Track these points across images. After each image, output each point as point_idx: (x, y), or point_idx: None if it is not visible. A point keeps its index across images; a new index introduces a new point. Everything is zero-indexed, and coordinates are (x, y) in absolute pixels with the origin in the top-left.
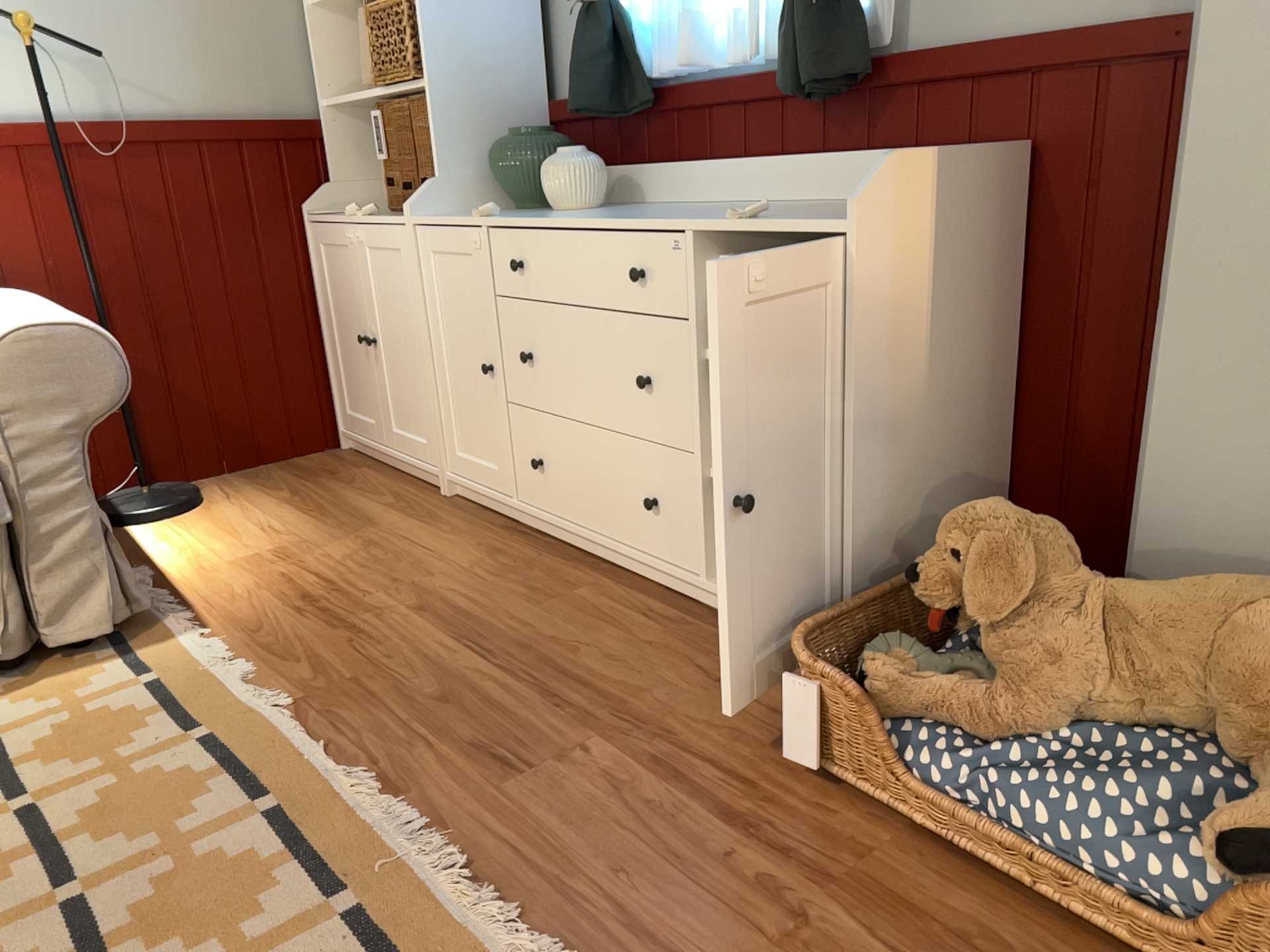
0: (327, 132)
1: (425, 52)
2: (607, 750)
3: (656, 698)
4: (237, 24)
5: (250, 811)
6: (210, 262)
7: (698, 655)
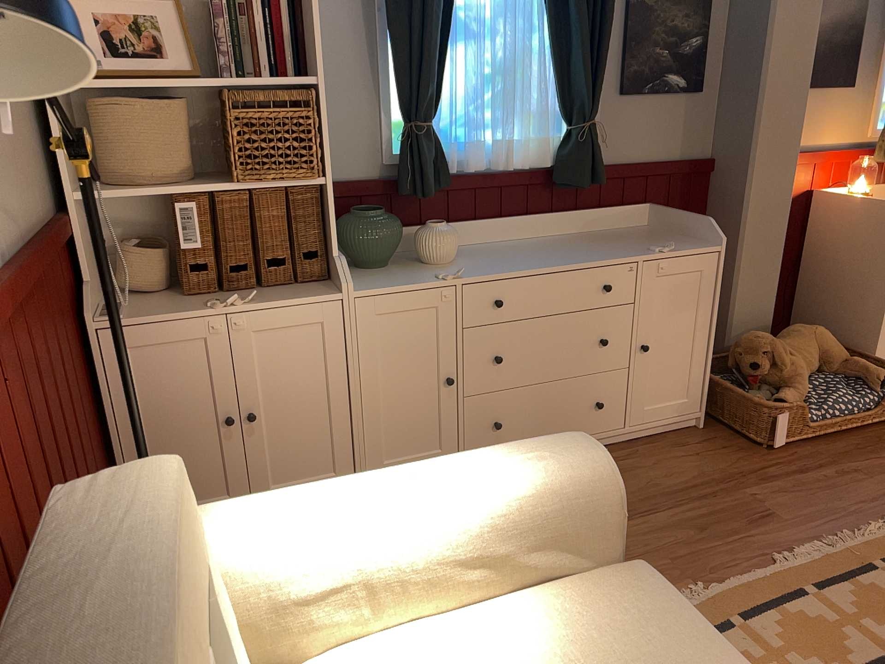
0: (75, 224)
1: (326, 154)
2: (753, 491)
3: (709, 472)
4: (12, 106)
5: (817, 597)
6: (65, 407)
7: (669, 455)
